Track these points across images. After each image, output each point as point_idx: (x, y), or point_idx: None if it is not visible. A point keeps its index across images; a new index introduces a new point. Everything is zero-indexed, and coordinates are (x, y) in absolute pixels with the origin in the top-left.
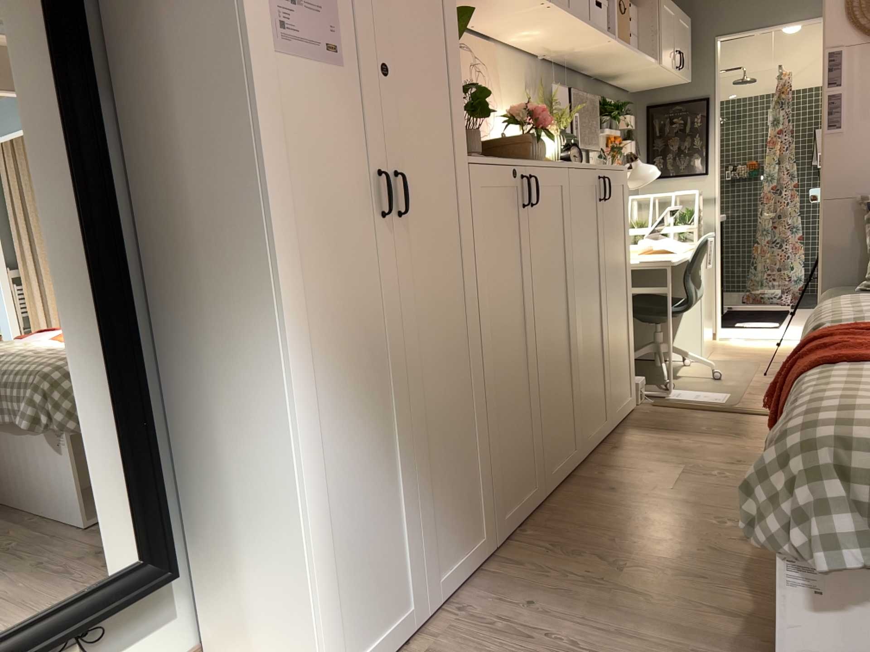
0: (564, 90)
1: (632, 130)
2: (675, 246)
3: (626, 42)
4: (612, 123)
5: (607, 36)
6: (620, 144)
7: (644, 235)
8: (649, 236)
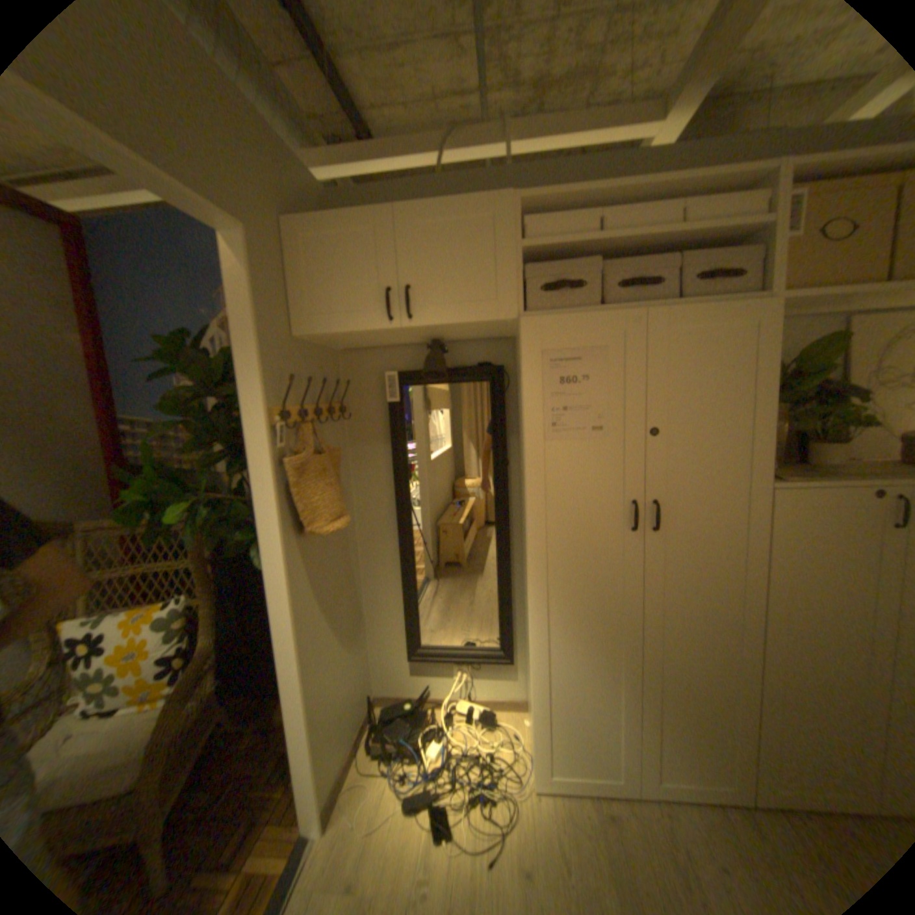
0: None
1: None
2: None
3: None
4: None
5: None
6: None
7: None
8: None
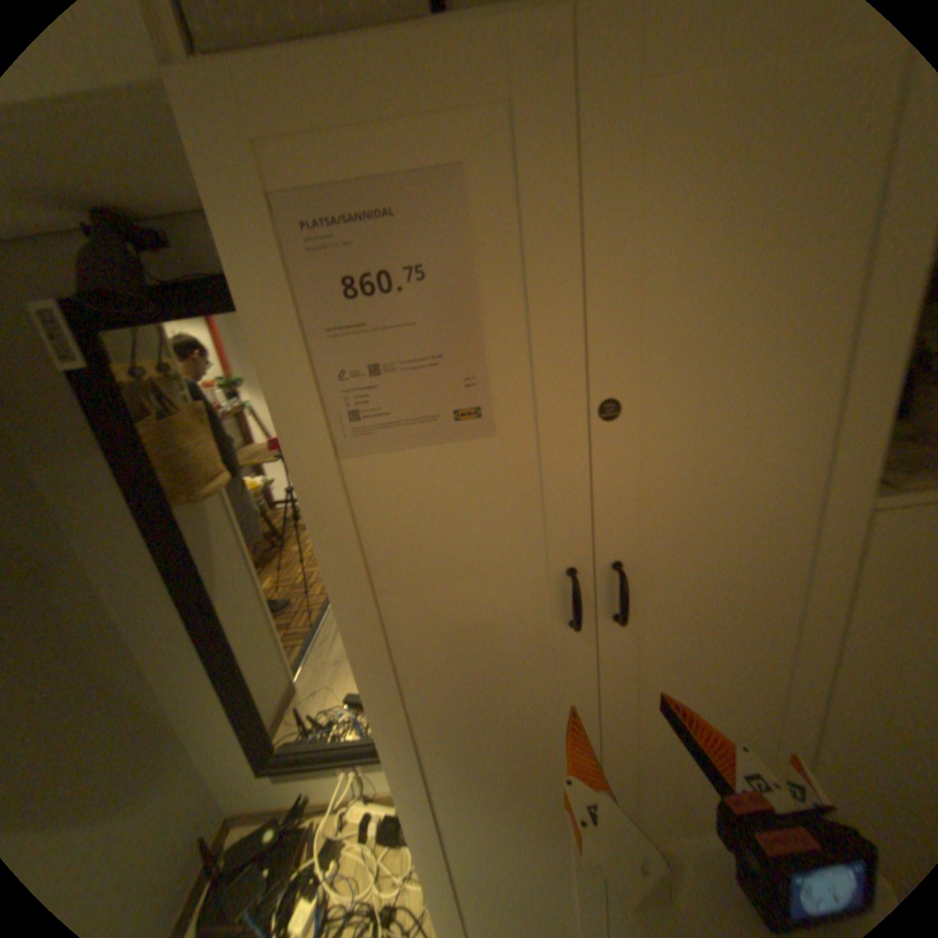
0: None
1: None
2: None
3: None
4: None
5: None
6: None
7: None
8: None
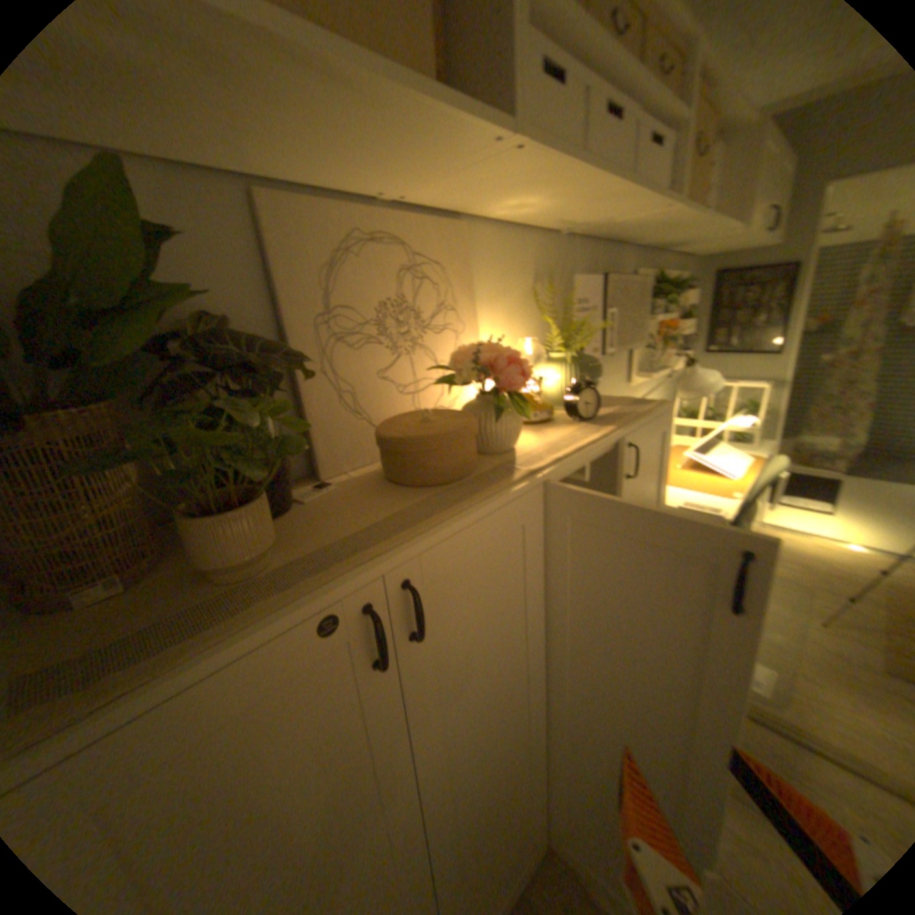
0: (603, 278)
1: (700, 299)
2: (734, 467)
3: (707, 203)
4: (675, 300)
5: (674, 198)
6: (681, 327)
7: (694, 449)
8: (700, 449)
